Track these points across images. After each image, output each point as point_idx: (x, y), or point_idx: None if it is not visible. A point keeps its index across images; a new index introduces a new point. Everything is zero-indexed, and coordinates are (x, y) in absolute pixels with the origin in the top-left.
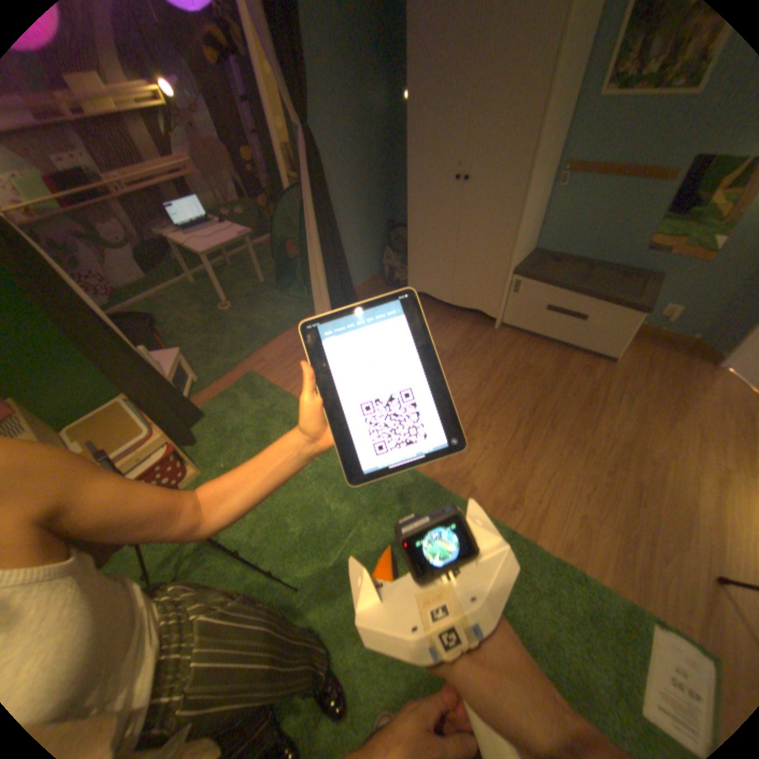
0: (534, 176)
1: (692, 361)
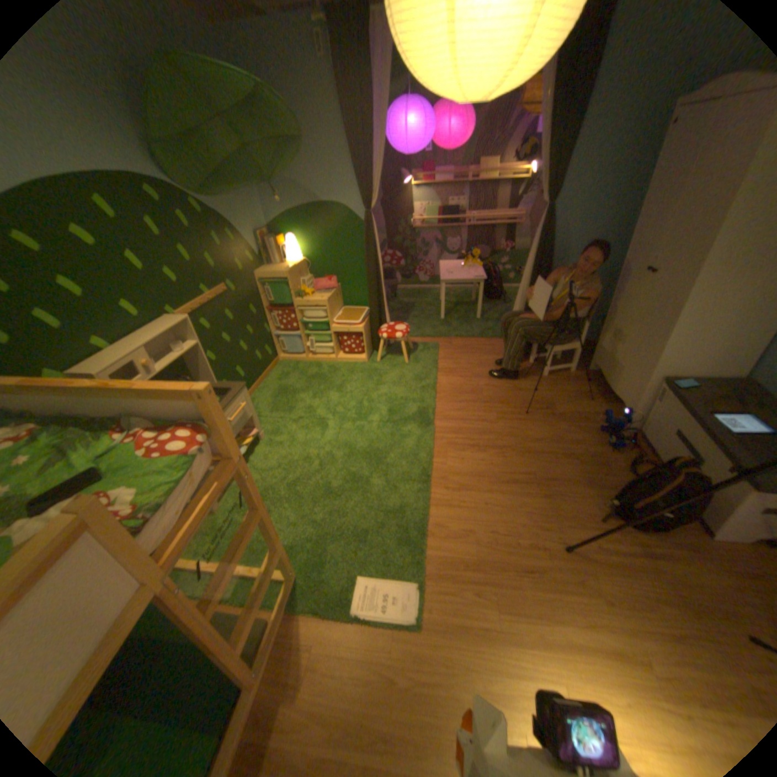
0: (698, 286)
1: None
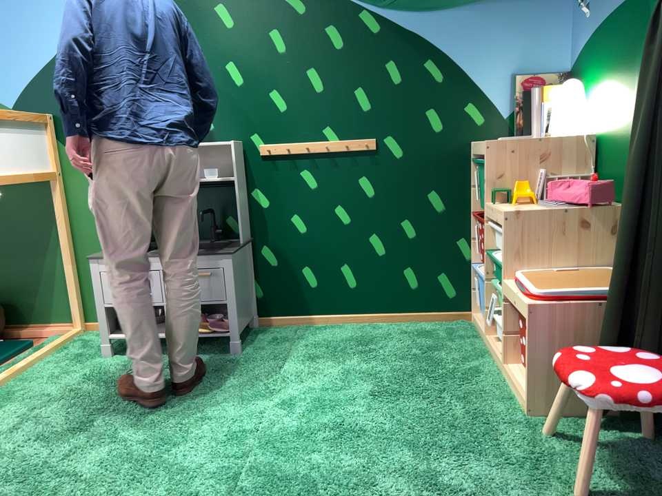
0: None
1: None
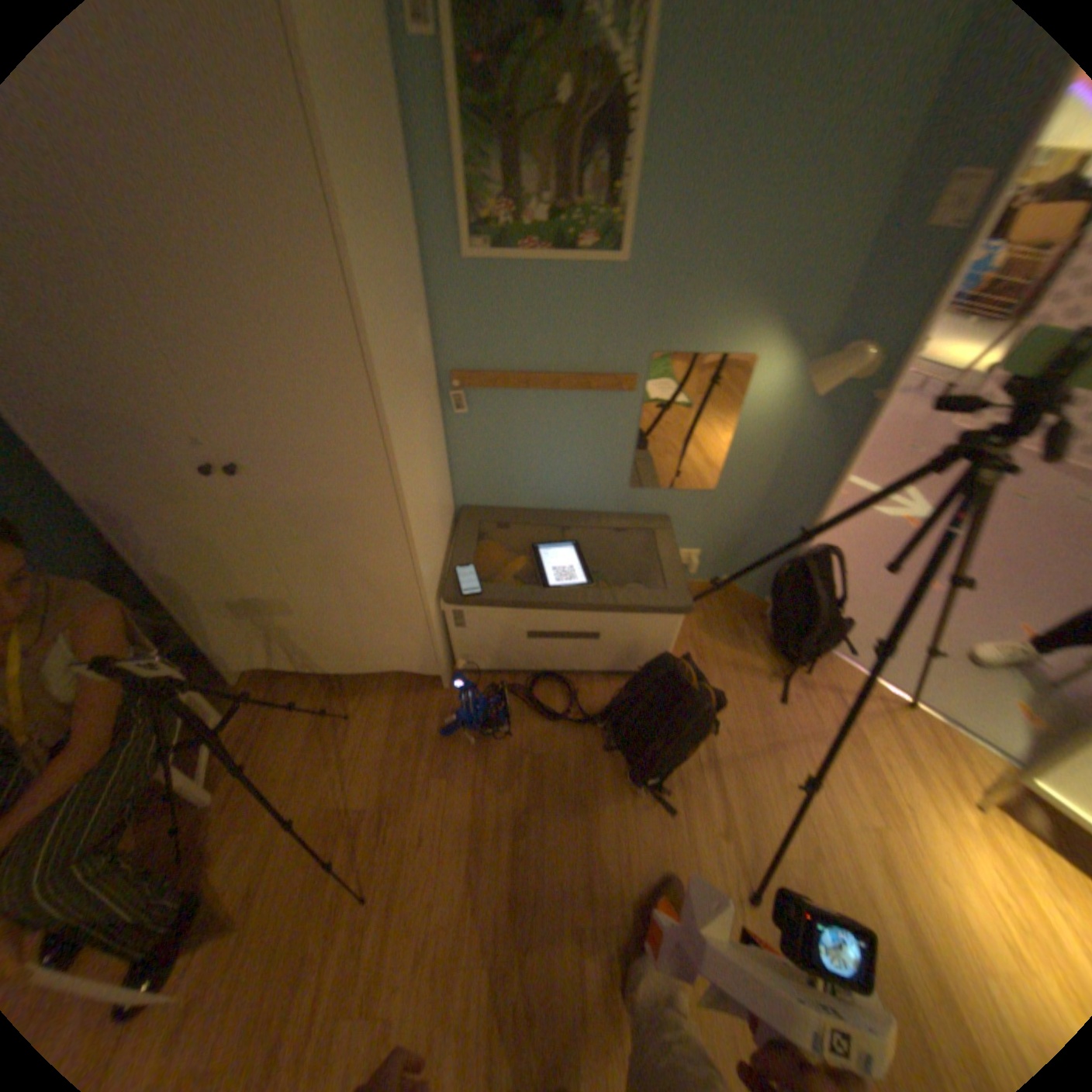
0: (399, 452)
1: (736, 622)
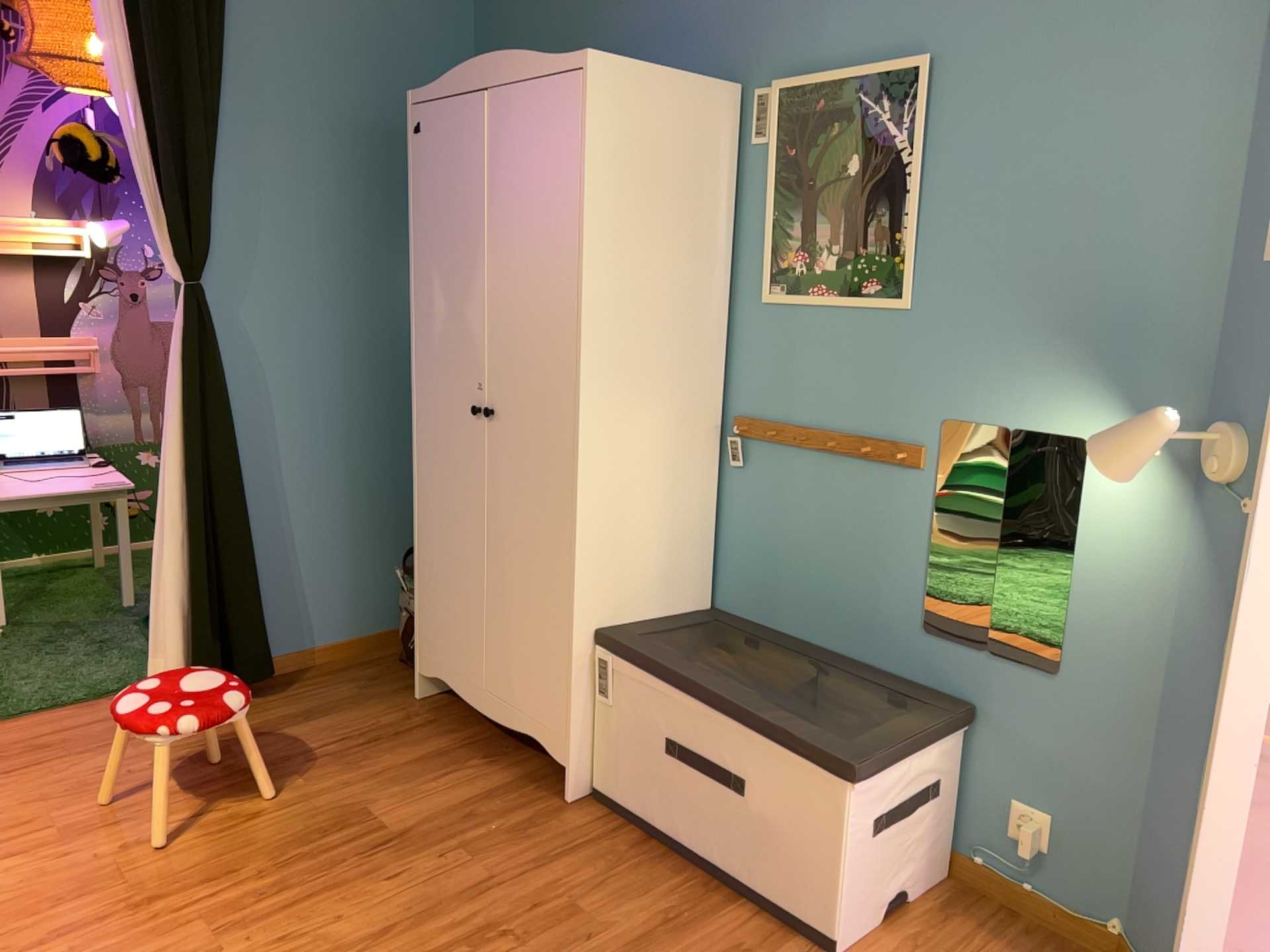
0: (586, 415)
1: None
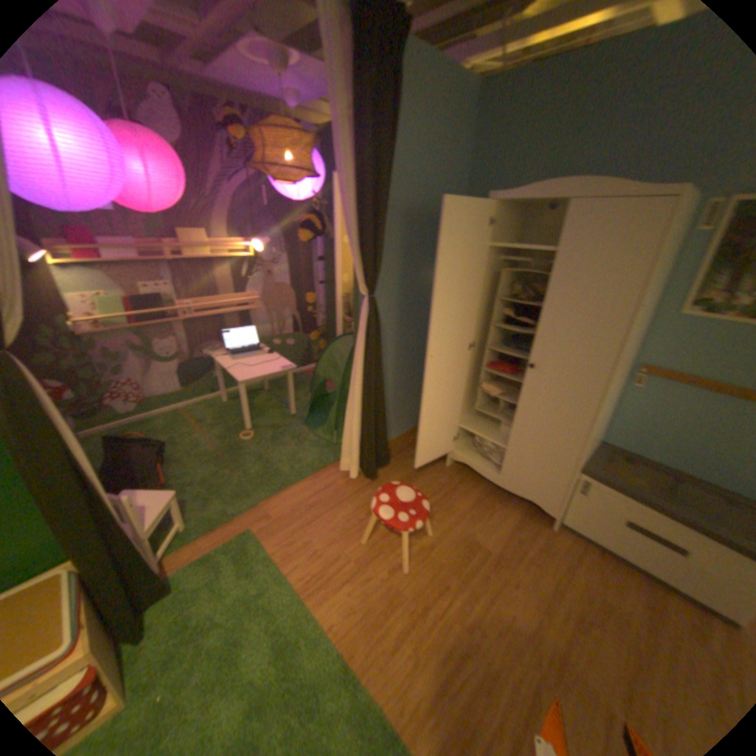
0: (616, 381)
1: None
